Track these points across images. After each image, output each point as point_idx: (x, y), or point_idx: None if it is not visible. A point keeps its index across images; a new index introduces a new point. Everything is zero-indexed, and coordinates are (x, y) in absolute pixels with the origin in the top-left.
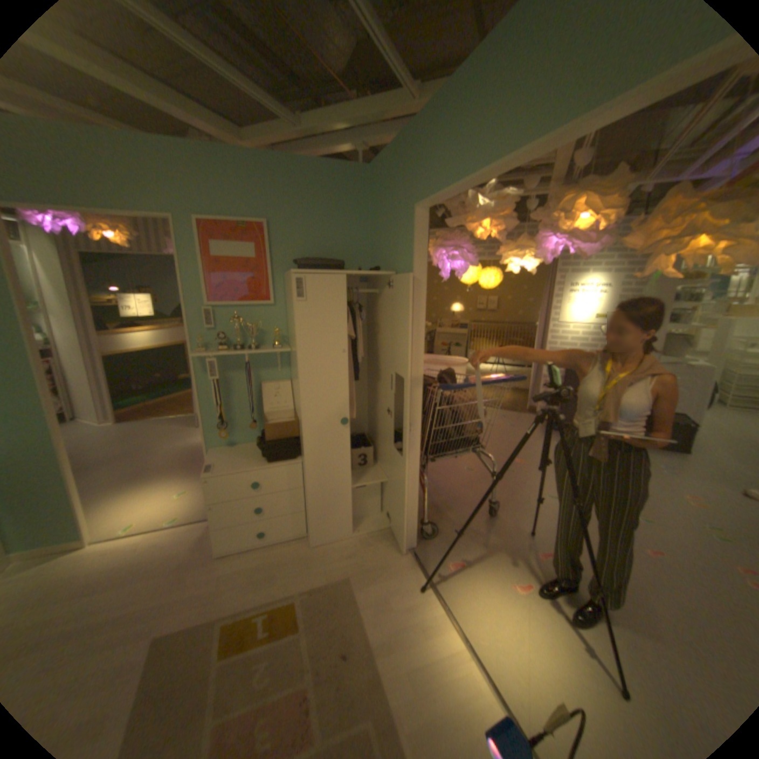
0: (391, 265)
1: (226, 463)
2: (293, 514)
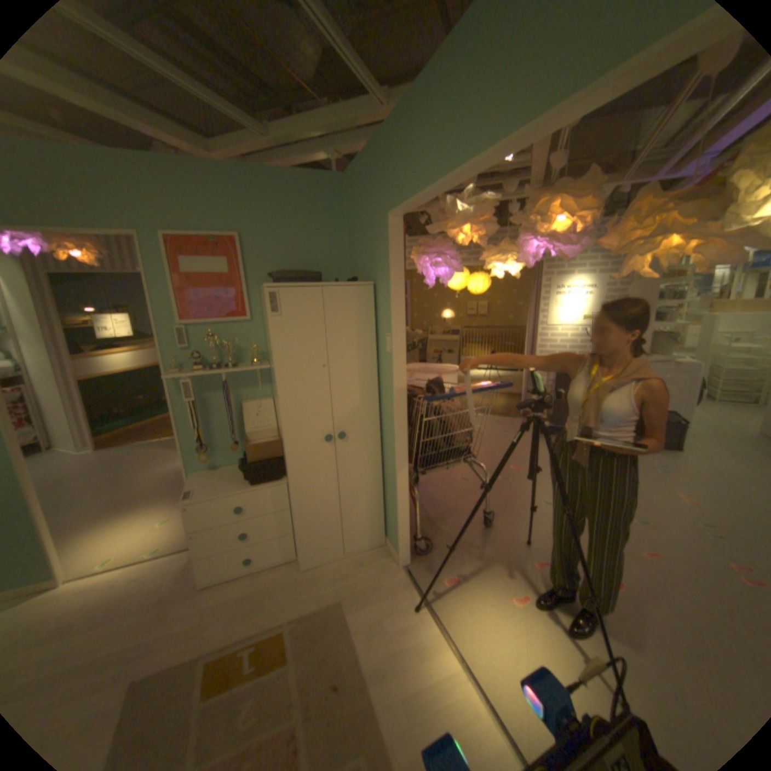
0: (369, 275)
1: (206, 488)
2: (280, 538)
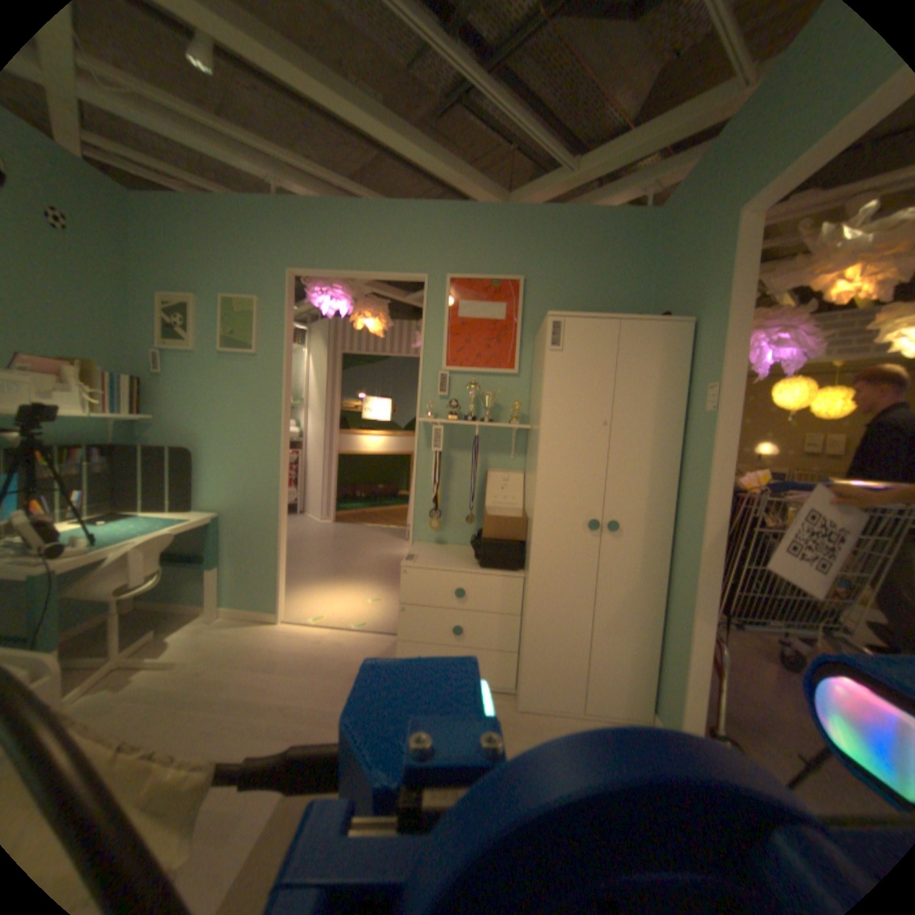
0: (687, 313)
1: (431, 558)
2: (502, 653)
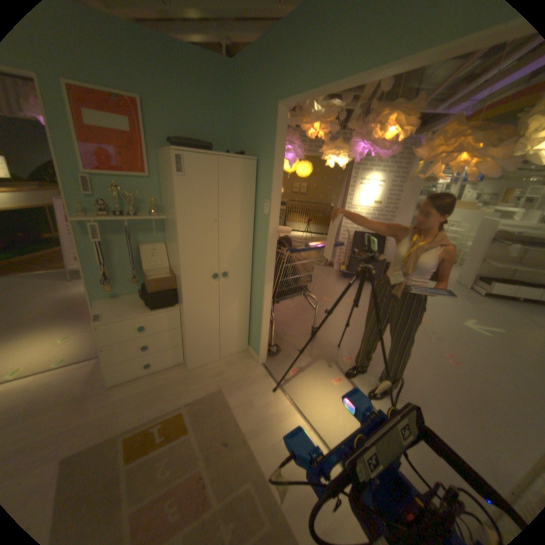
0: (251, 151)
1: (112, 312)
2: (172, 347)
